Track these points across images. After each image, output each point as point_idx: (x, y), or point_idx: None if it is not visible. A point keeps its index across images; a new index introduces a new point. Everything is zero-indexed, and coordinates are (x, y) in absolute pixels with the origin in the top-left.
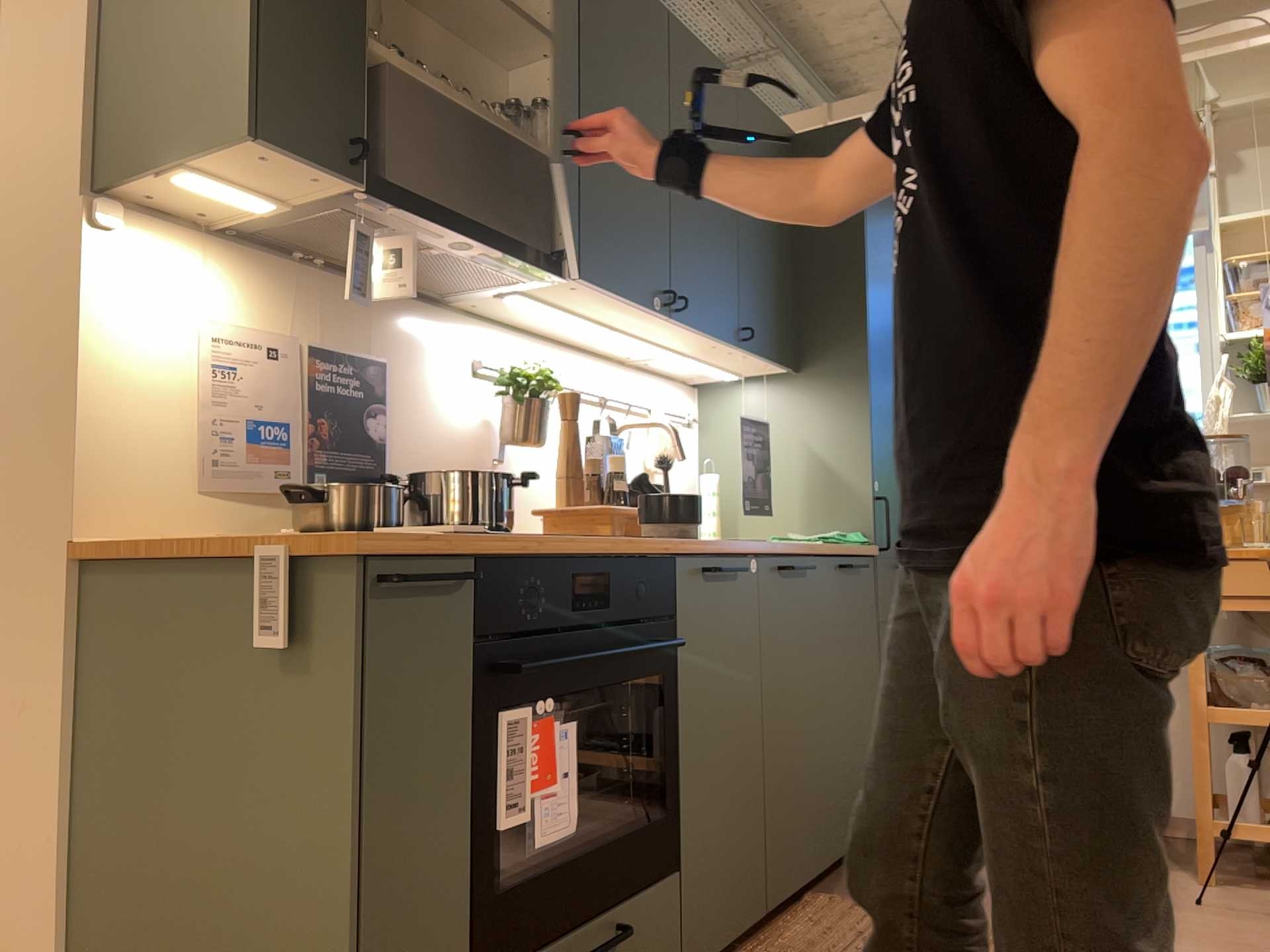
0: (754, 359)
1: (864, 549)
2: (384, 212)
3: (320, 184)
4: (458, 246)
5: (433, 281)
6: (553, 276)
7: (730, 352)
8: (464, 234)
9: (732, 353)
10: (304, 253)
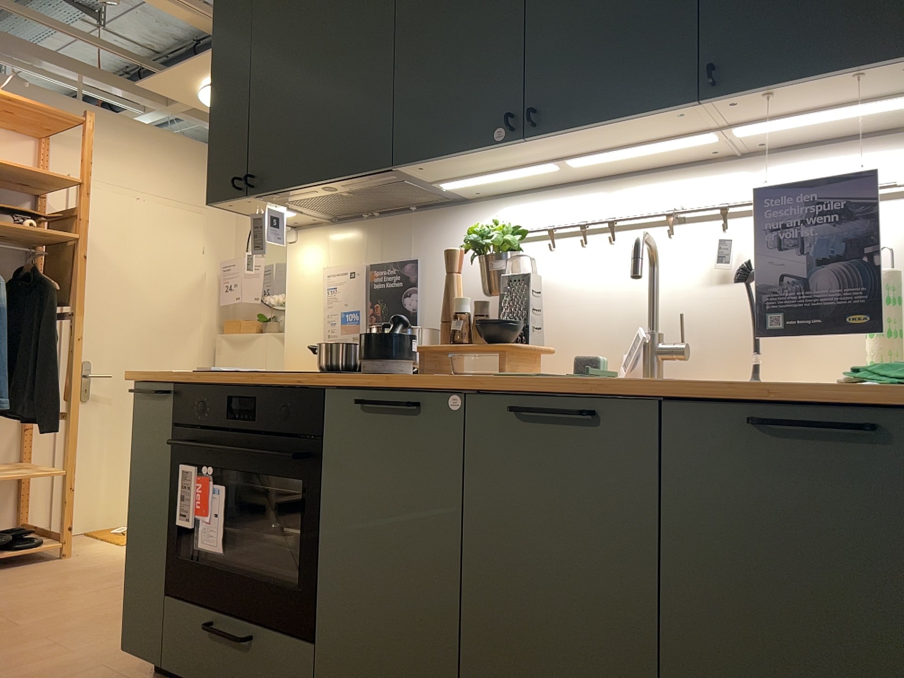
0: (805, 89)
1: (855, 393)
2: (281, 198)
3: (256, 202)
4: (333, 189)
5: (421, 196)
6: (398, 171)
7: (739, 106)
8: (311, 187)
9: (741, 106)
10: (364, 214)
